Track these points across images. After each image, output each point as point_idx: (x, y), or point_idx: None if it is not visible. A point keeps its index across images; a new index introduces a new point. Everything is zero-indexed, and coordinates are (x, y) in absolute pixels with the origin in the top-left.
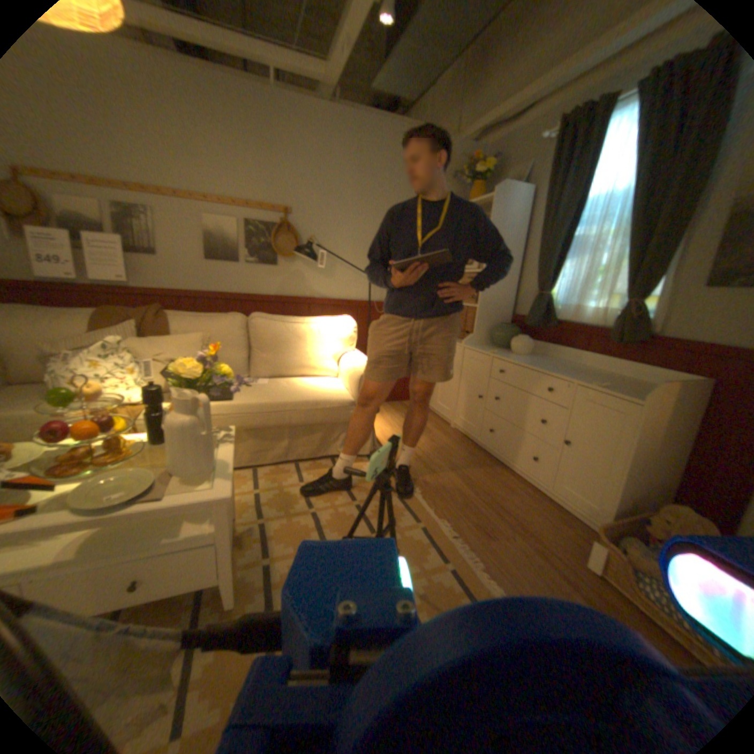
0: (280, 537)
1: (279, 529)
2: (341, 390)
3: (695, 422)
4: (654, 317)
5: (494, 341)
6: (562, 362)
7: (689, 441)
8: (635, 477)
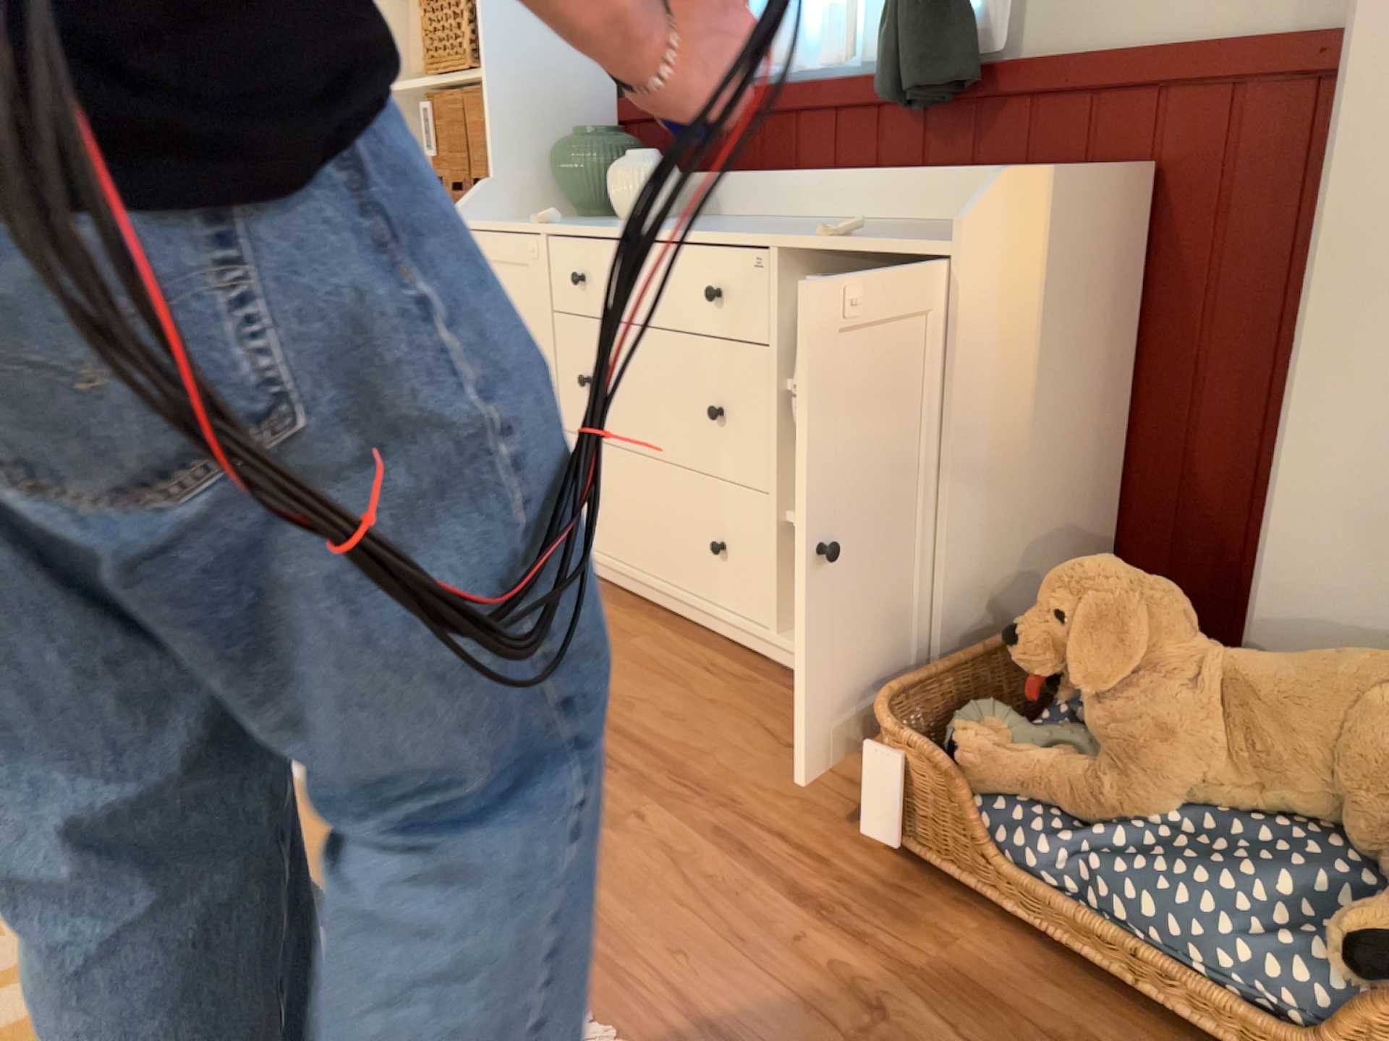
0: None
1: None
2: None
3: (1116, 309)
4: (976, 8)
5: (567, 201)
6: (765, 221)
7: (1110, 373)
8: (970, 508)
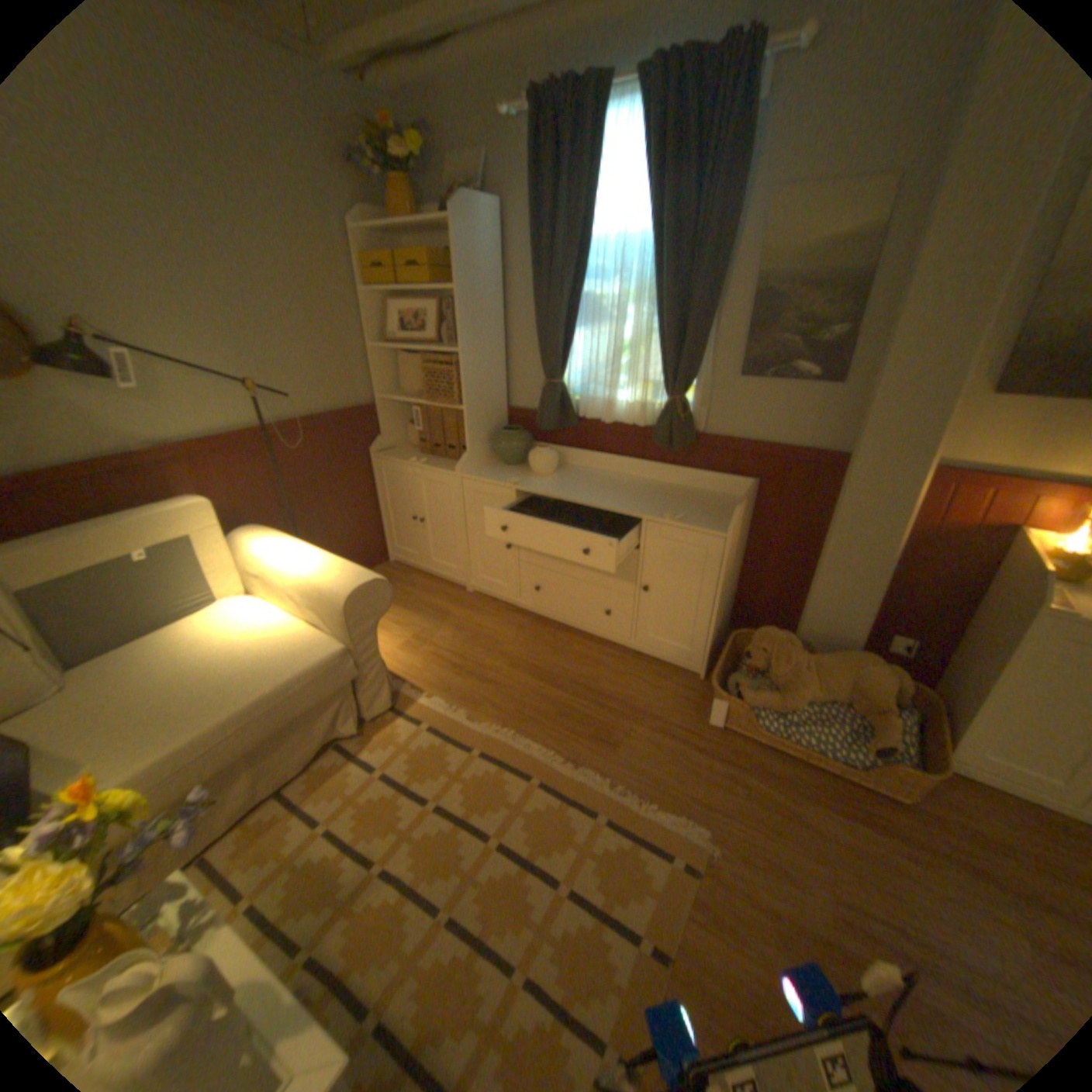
0: (357, 956)
1: (344, 945)
2: (304, 633)
3: (747, 526)
4: (691, 412)
5: (493, 454)
6: (597, 475)
7: (743, 546)
8: (719, 608)
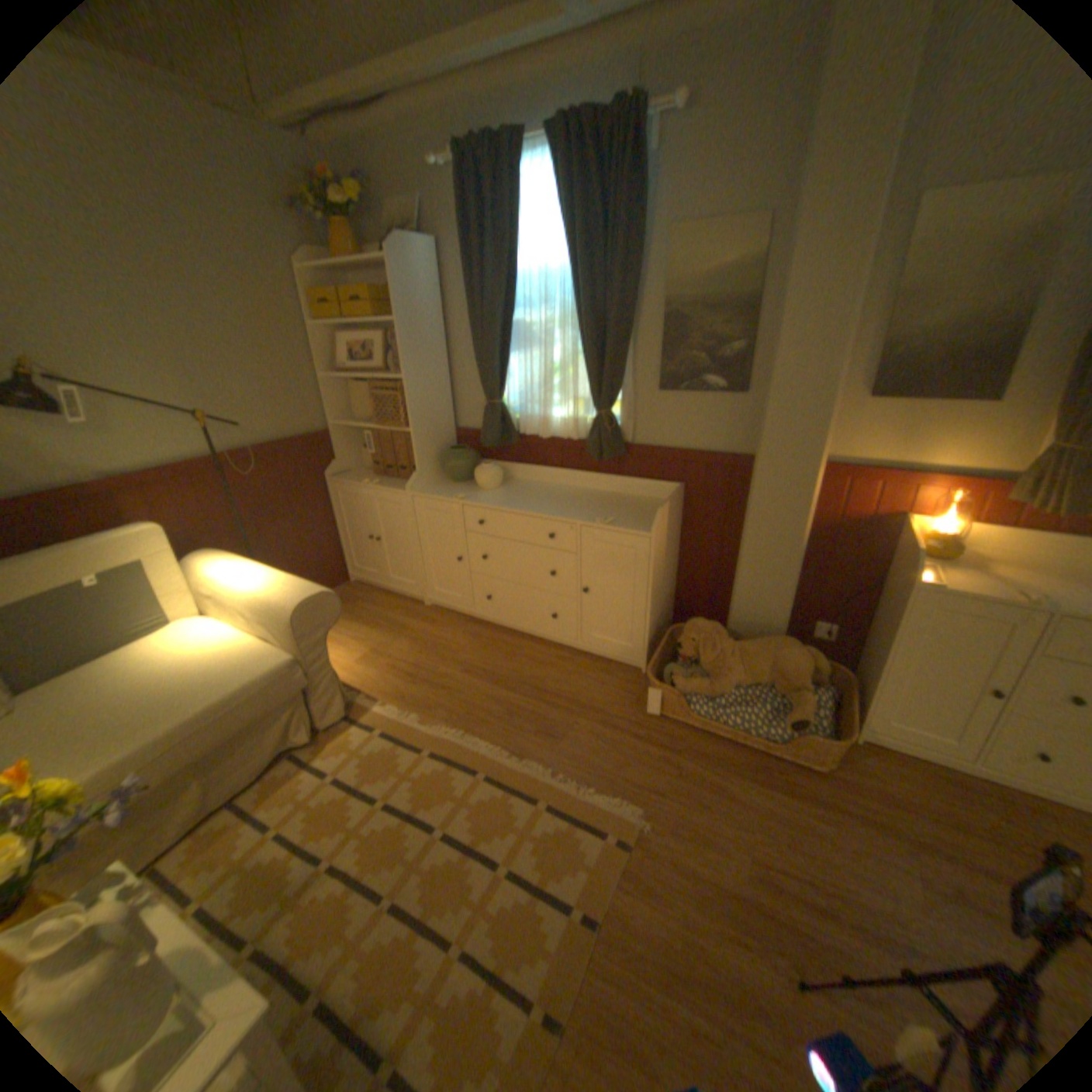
0: (301, 944)
1: (290, 935)
2: (255, 647)
3: (677, 528)
4: (620, 425)
5: (444, 472)
6: (540, 487)
7: (675, 546)
8: (653, 604)
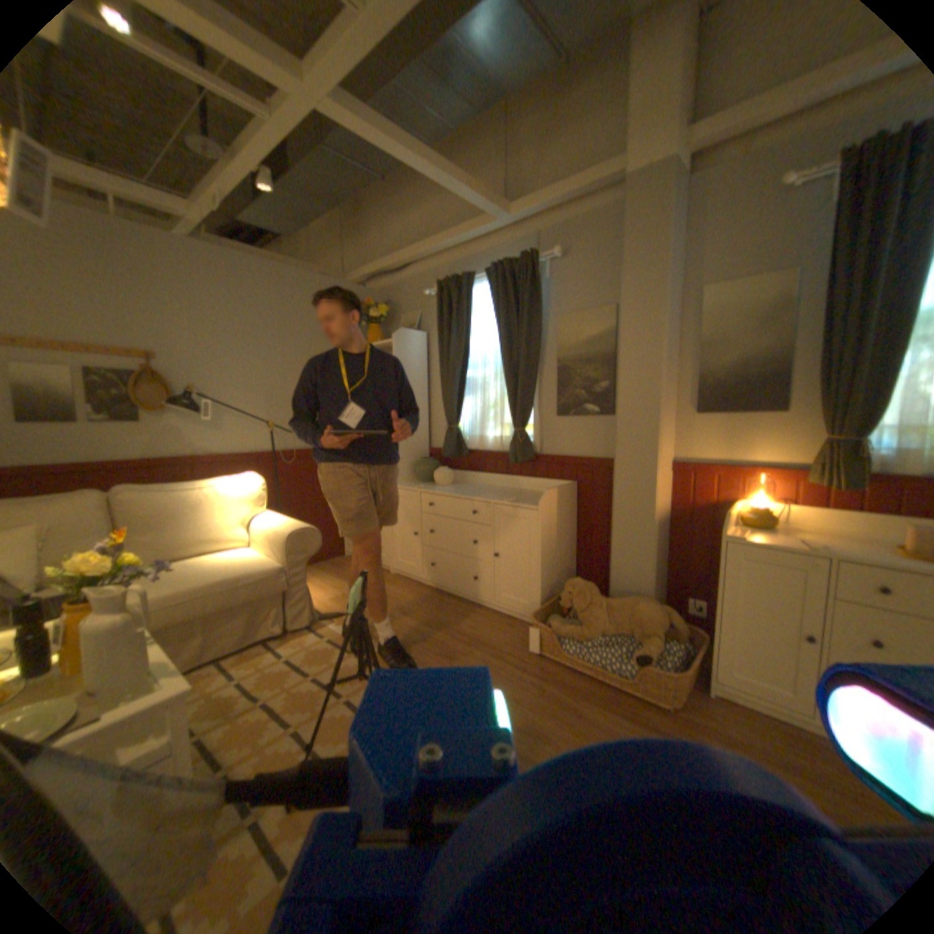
0: (227, 744)
1: (222, 738)
2: (261, 559)
3: (572, 515)
4: (532, 440)
5: (416, 476)
6: (478, 486)
7: (572, 530)
8: (545, 567)
